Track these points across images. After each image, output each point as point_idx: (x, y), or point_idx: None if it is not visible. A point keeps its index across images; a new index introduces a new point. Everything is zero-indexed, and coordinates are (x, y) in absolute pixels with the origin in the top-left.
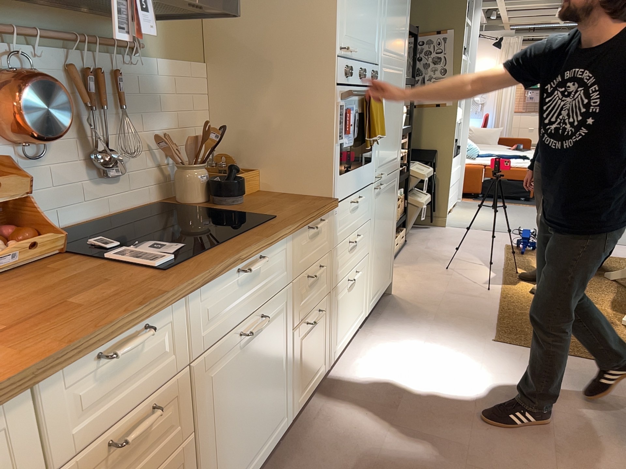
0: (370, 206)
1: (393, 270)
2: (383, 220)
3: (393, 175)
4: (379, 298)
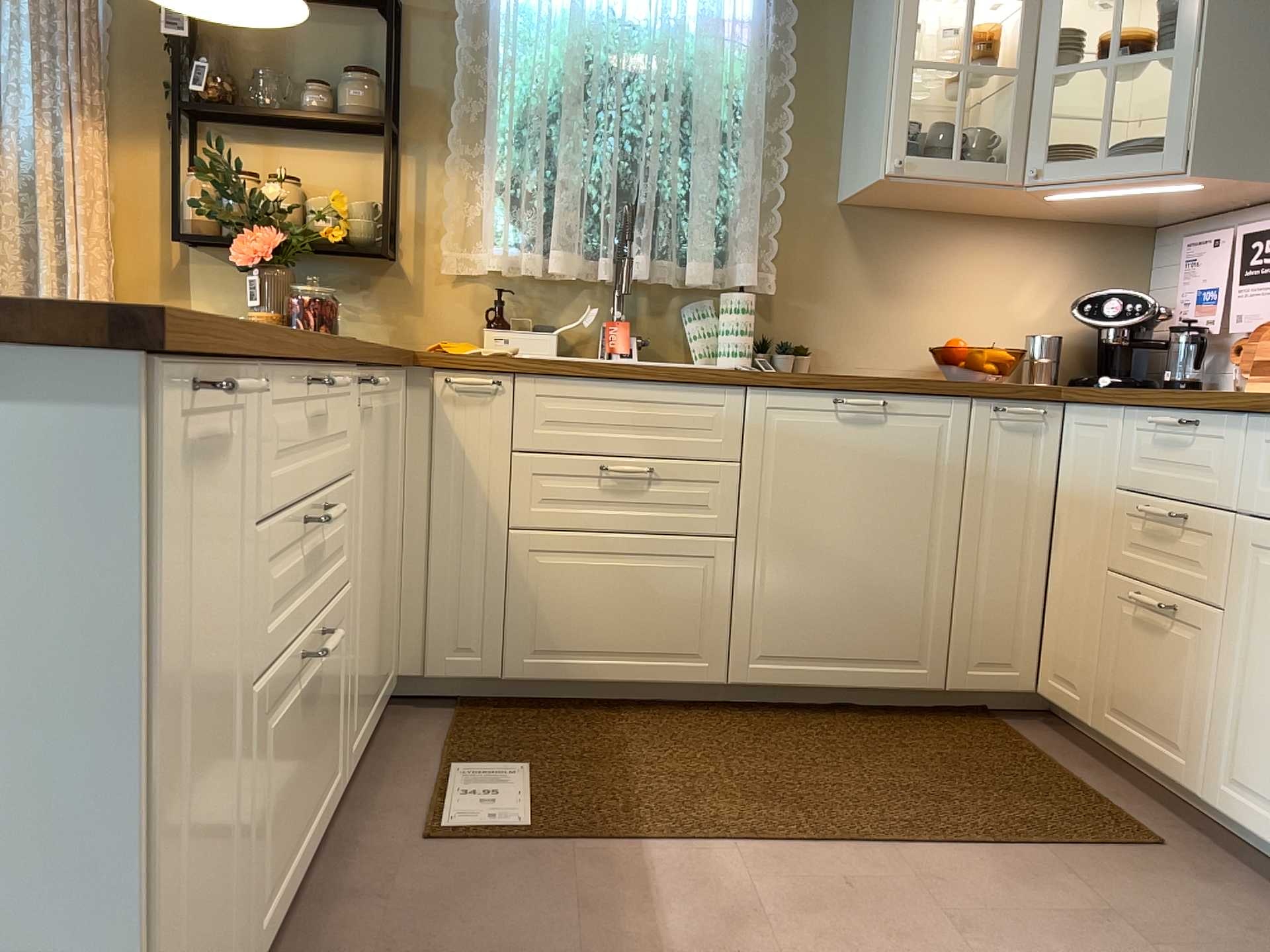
0: None
1: None
2: None
3: None
4: None
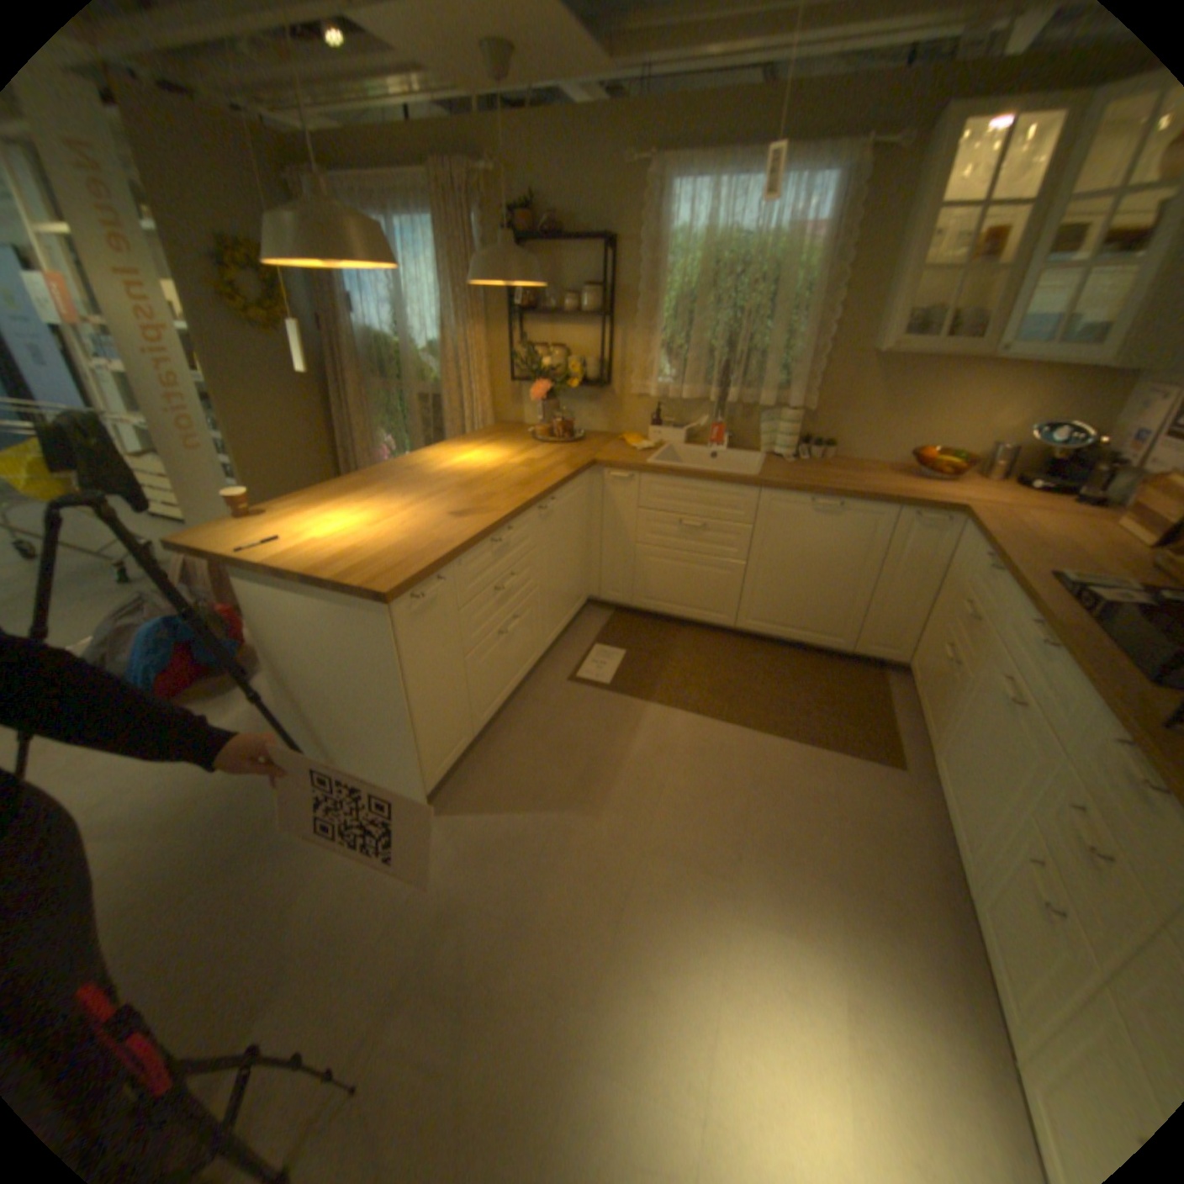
0: None
1: None
2: None
3: None
4: None
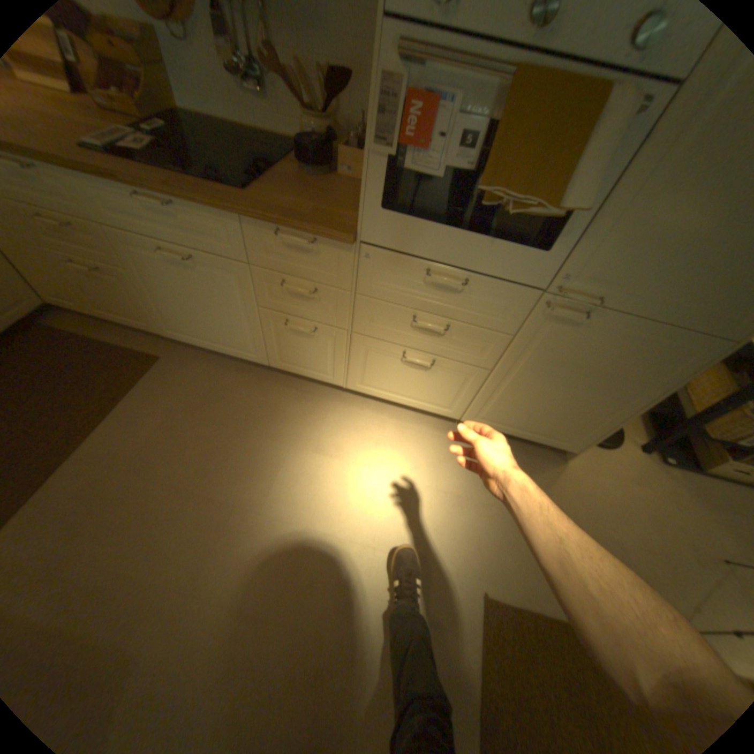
0: (515, 317)
1: (590, 448)
2: (570, 367)
3: (677, 332)
4: (513, 435)
